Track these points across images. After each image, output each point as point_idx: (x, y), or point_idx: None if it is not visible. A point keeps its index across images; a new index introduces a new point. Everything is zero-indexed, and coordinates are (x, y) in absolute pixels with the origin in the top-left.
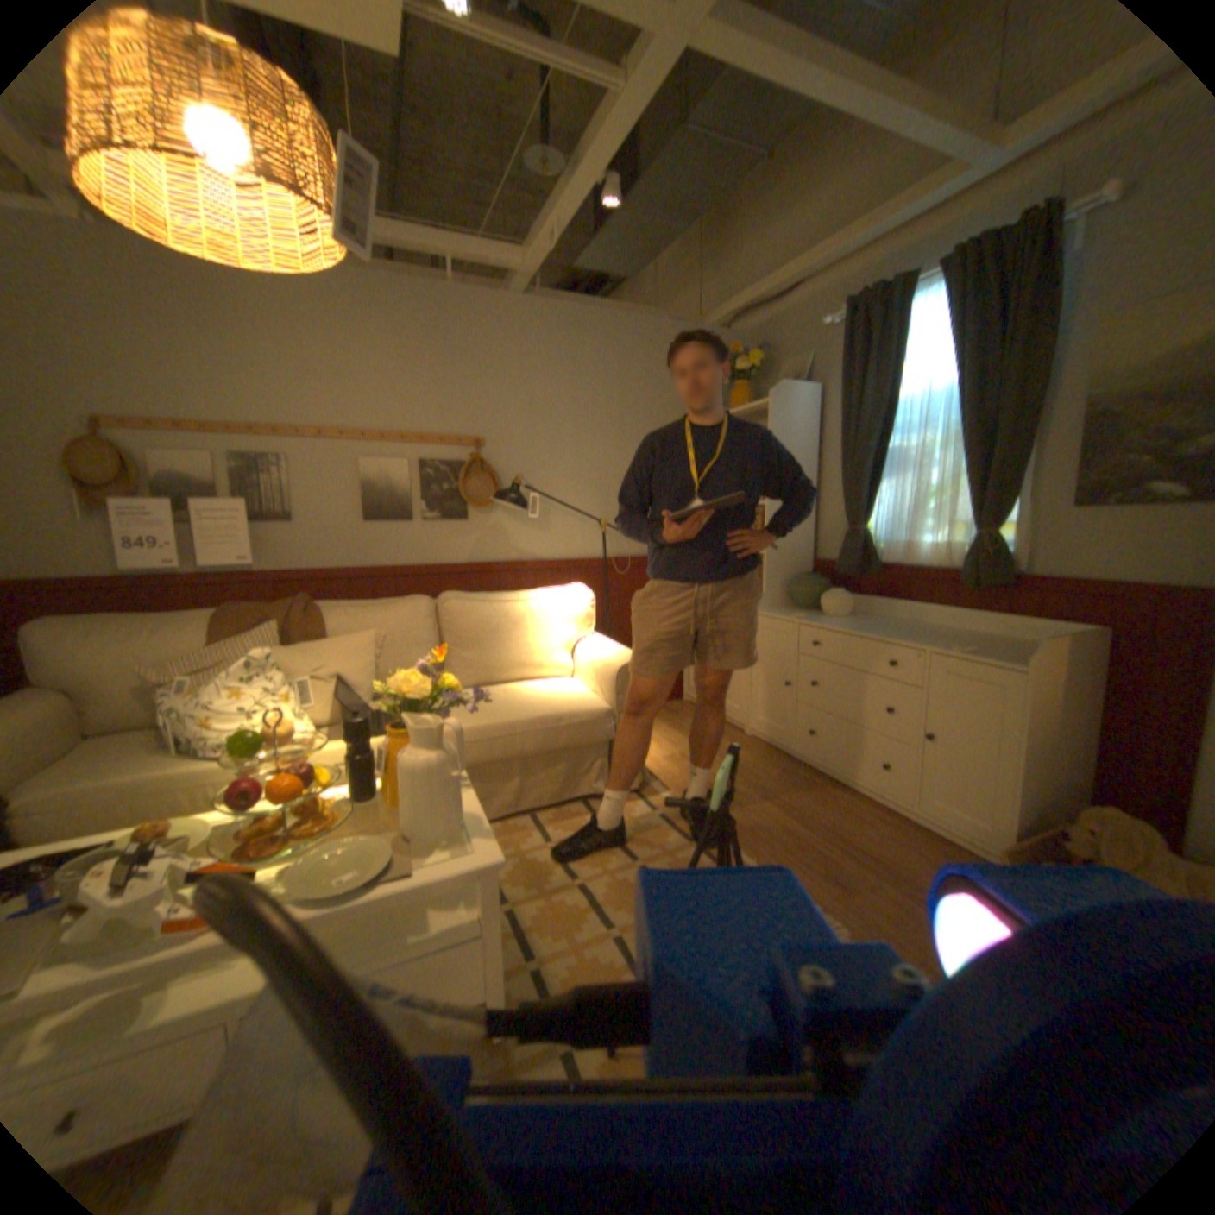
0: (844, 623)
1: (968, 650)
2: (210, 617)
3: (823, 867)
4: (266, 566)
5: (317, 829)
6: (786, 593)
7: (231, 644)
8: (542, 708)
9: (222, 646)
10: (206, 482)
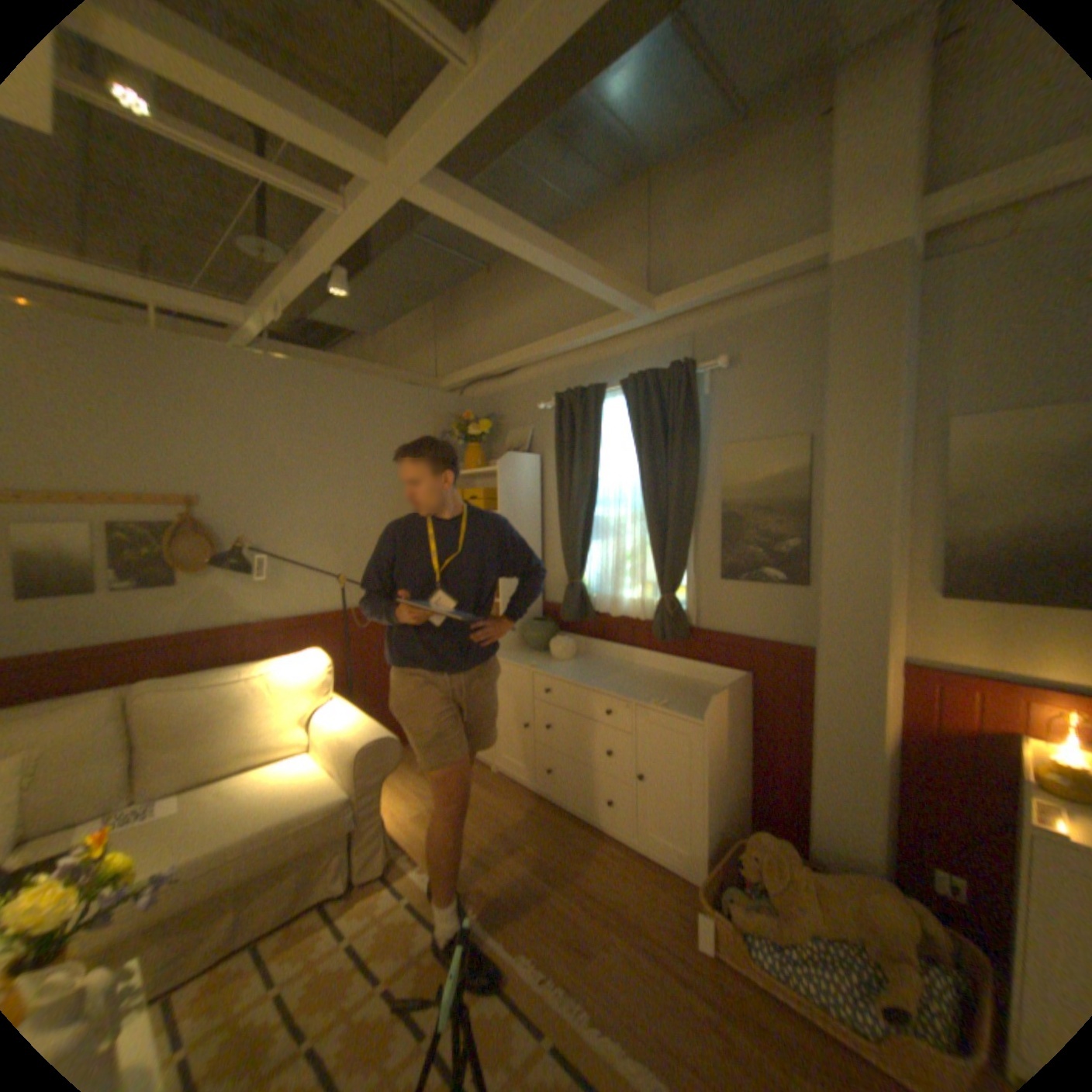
0: (568, 671)
1: (661, 704)
2: None
3: (563, 932)
4: None
5: None
6: (520, 636)
7: None
8: (264, 819)
9: None
10: None
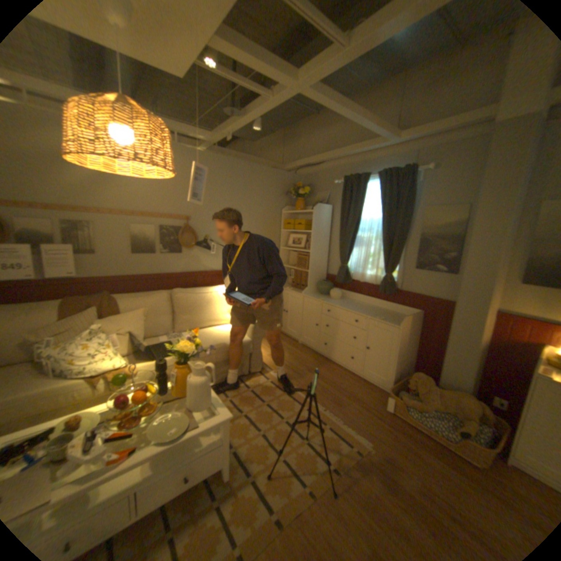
0: (338, 303)
1: (381, 319)
2: (59, 307)
3: (332, 398)
4: (81, 276)
5: (152, 412)
6: (316, 287)
7: (74, 321)
8: (223, 342)
9: (68, 322)
10: (49, 236)
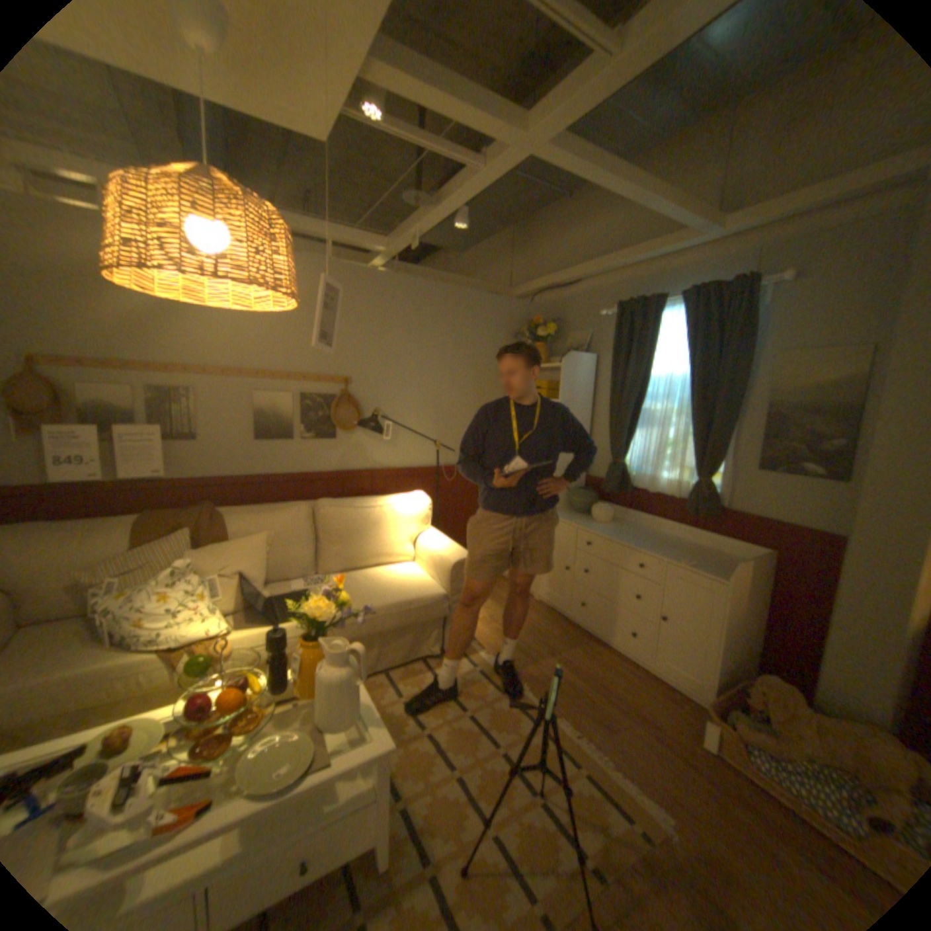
0: (607, 531)
1: (691, 564)
2: (132, 527)
3: (594, 712)
4: (173, 477)
5: (252, 729)
6: (566, 500)
7: (152, 551)
8: (397, 596)
9: (144, 553)
10: (126, 411)
